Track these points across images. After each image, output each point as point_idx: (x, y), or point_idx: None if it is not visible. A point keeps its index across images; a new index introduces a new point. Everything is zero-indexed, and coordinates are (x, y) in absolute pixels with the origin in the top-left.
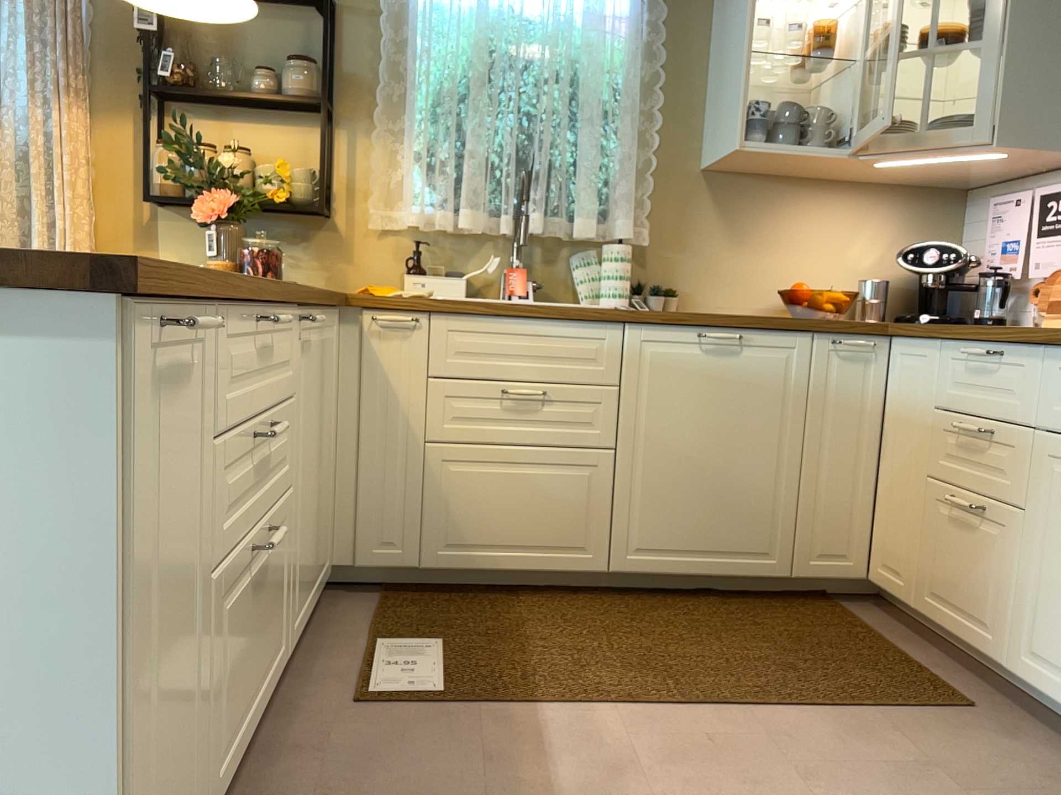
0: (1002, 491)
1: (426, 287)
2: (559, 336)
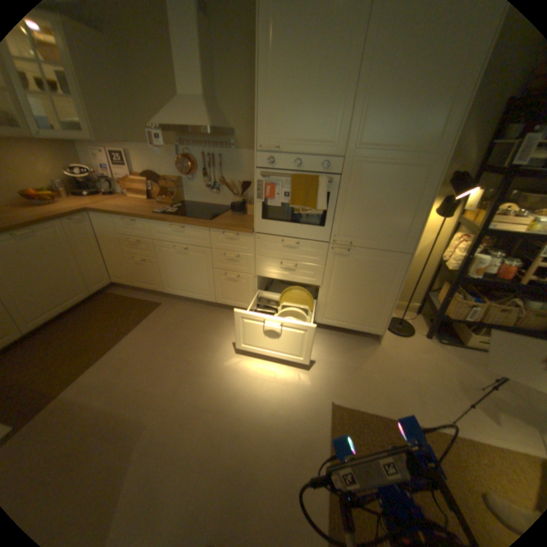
0: (147, 255)
1: None
2: None
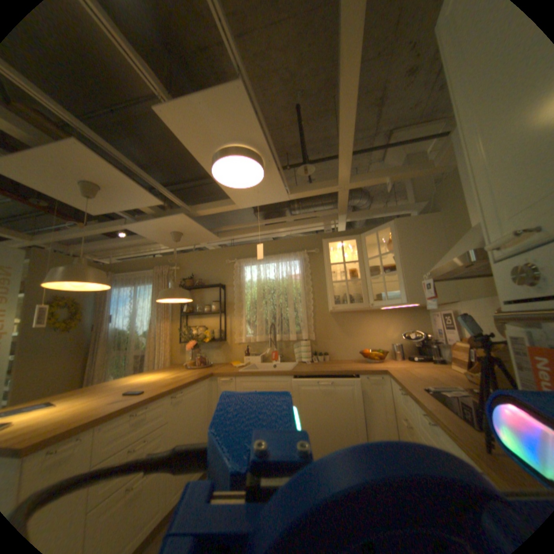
0: None
1: (249, 360)
2: (273, 382)
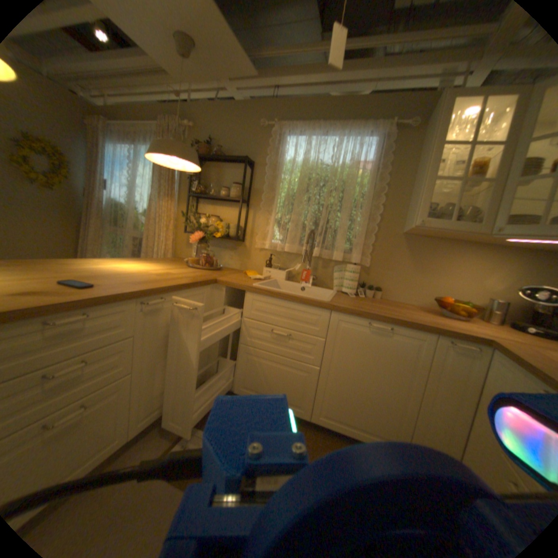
0: None
1: (270, 273)
2: (299, 311)
